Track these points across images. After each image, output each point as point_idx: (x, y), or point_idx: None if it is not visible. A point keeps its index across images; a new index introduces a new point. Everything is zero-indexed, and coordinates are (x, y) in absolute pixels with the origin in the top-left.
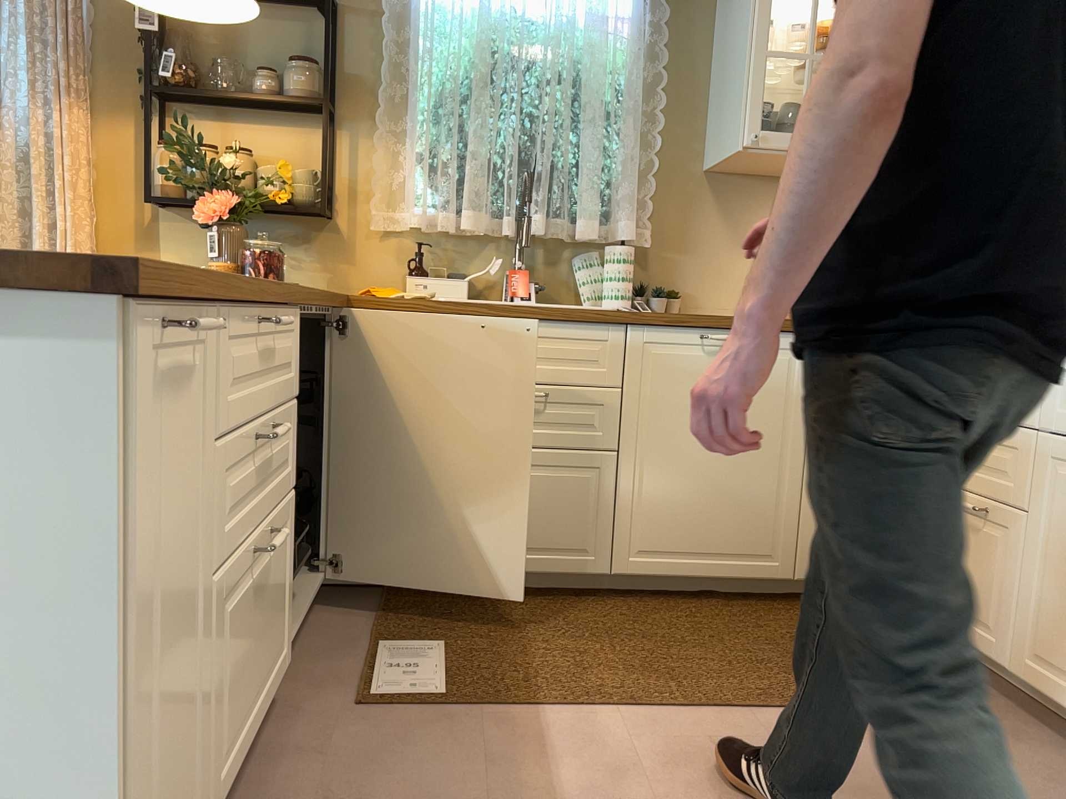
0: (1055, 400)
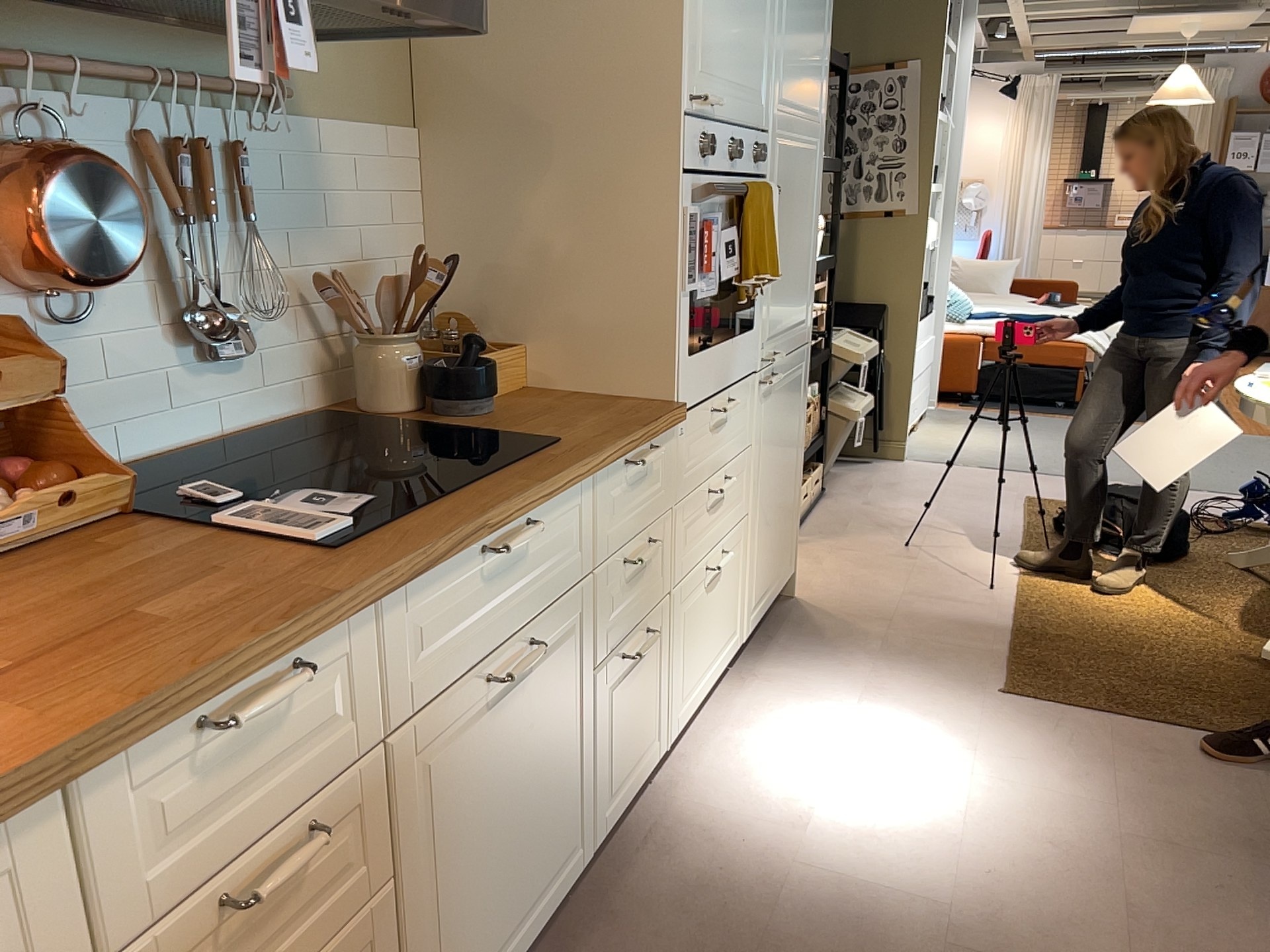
0: (396, 672)
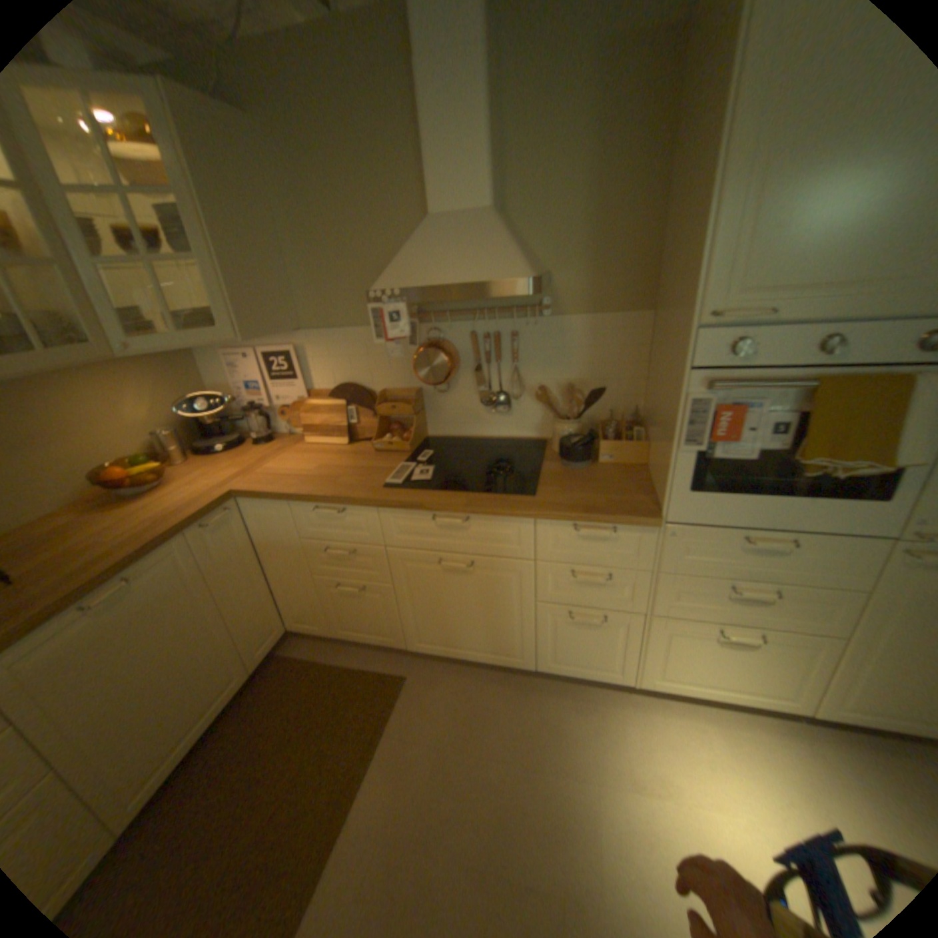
0: (390, 531)
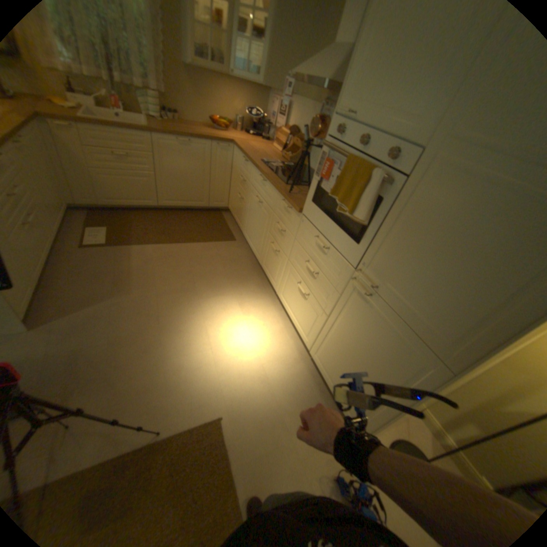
0: (252, 178)
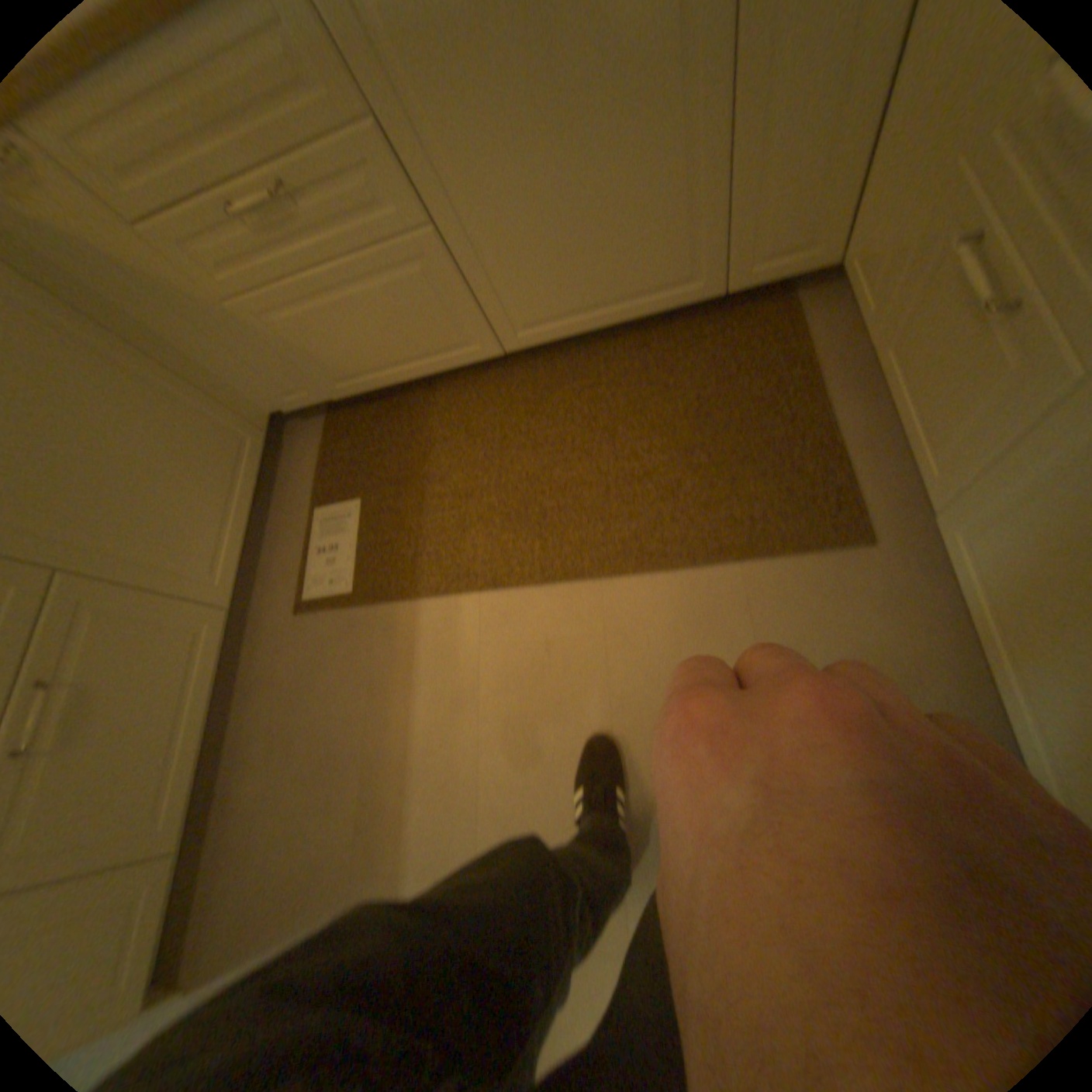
0: None
